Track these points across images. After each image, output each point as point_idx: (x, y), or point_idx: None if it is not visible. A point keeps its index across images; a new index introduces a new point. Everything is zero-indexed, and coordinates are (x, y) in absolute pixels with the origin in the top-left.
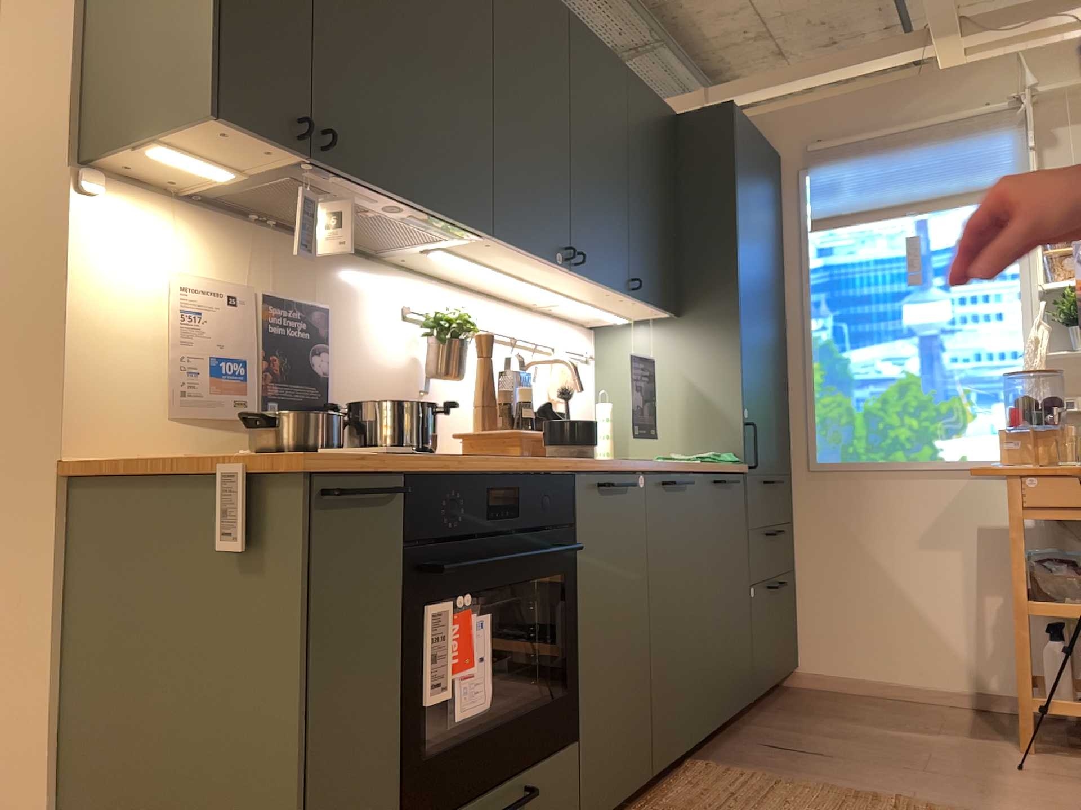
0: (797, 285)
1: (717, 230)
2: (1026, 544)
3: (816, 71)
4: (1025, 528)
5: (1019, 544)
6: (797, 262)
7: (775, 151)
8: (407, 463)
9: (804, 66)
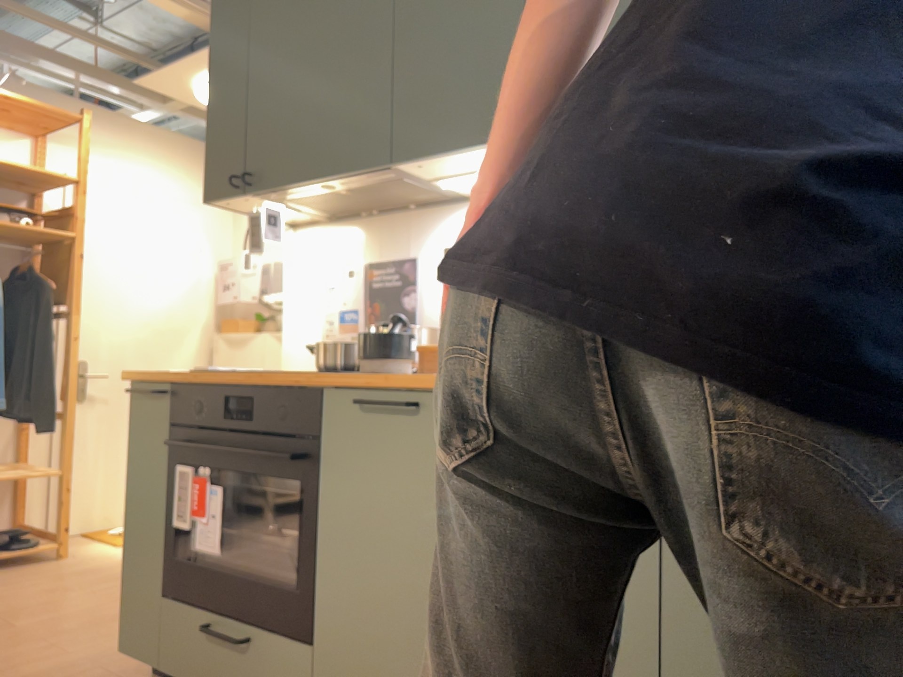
0: None
1: None
2: None
3: None
4: None
5: None
6: None
7: None
8: (165, 376)
9: None
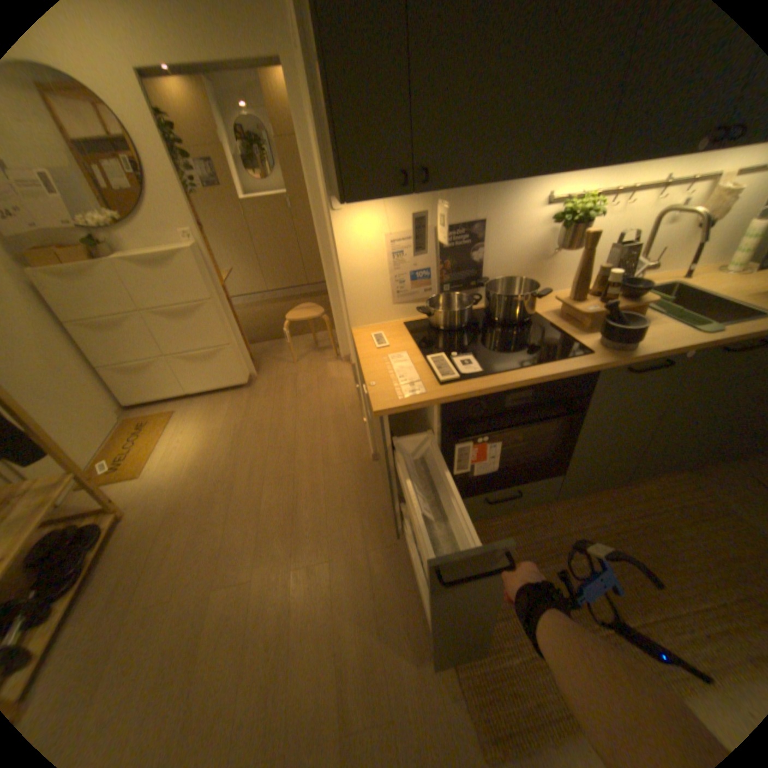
0: None
1: None
2: None
3: None
4: None
5: None
6: None
7: None
8: (440, 401)
9: None
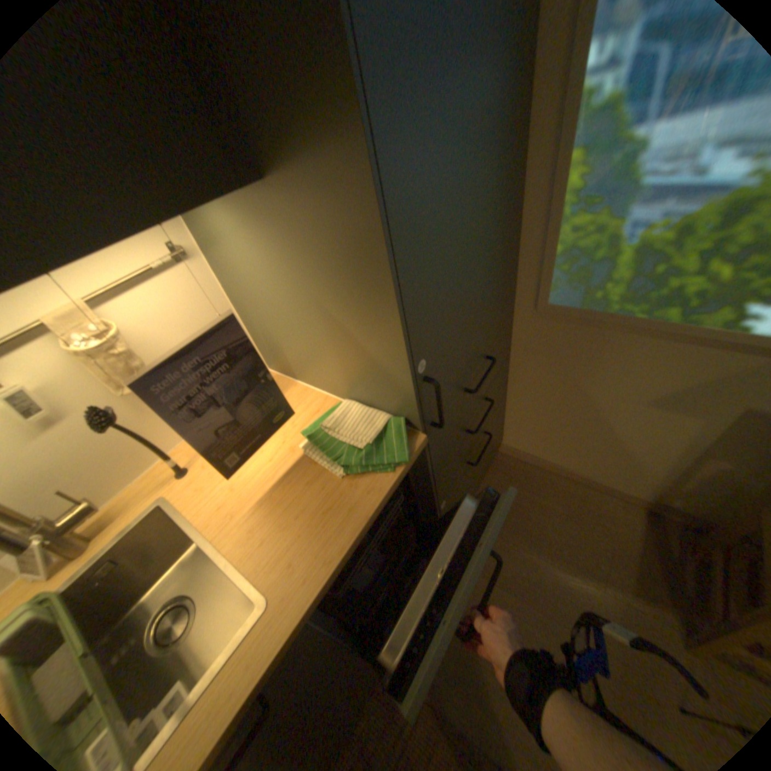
0: None
1: None
2: None
3: None
4: None
5: None
6: None
7: None
8: None
9: None
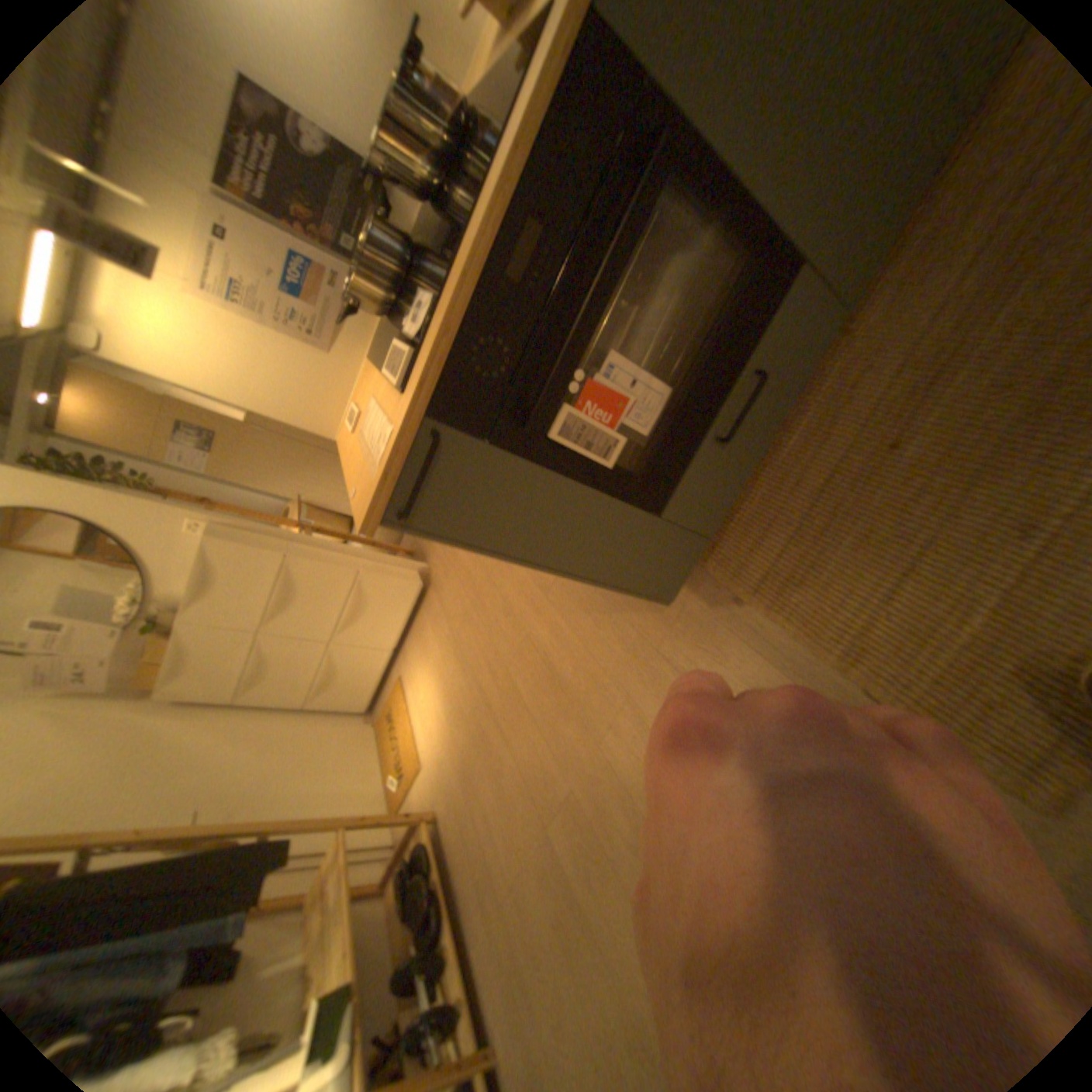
0: None
1: None
2: None
3: None
4: None
5: None
6: None
7: None
8: (411, 413)
9: None
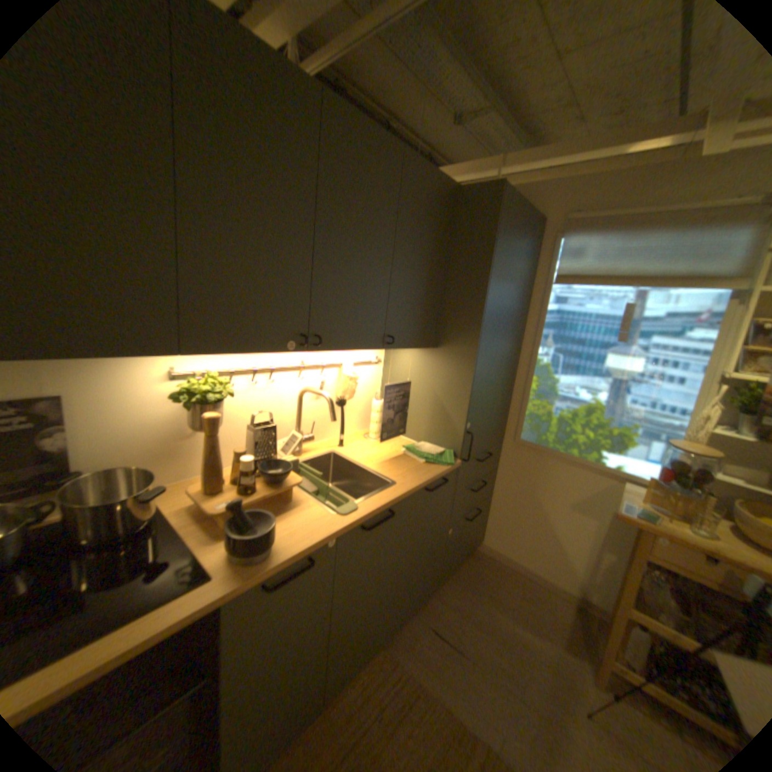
0: (536, 320)
1: (472, 290)
2: (643, 578)
3: (594, 145)
4: (646, 568)
5: (637, 576)
6: (539, 303)
7: (543, 213)
8: None
9: (585, 140)
